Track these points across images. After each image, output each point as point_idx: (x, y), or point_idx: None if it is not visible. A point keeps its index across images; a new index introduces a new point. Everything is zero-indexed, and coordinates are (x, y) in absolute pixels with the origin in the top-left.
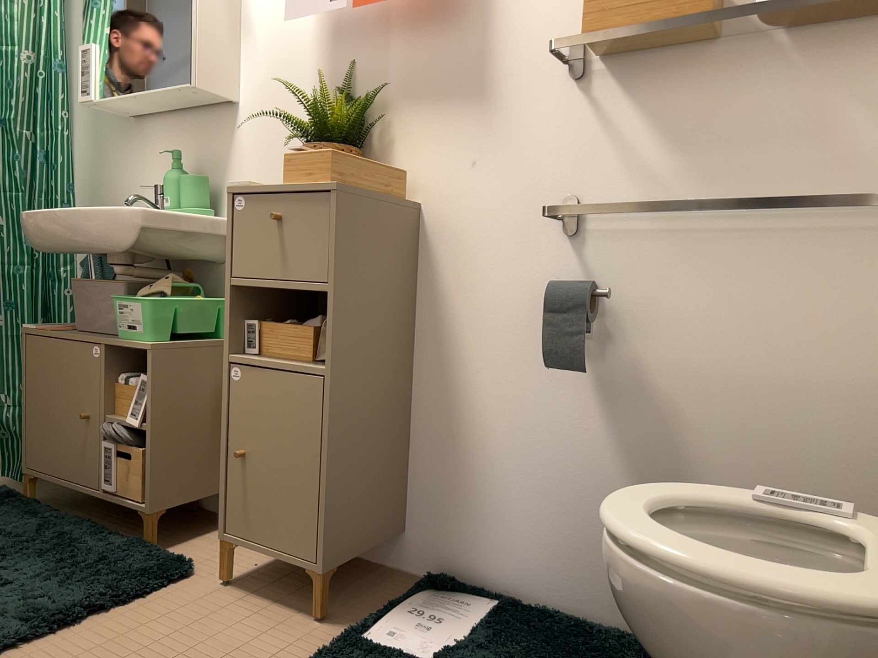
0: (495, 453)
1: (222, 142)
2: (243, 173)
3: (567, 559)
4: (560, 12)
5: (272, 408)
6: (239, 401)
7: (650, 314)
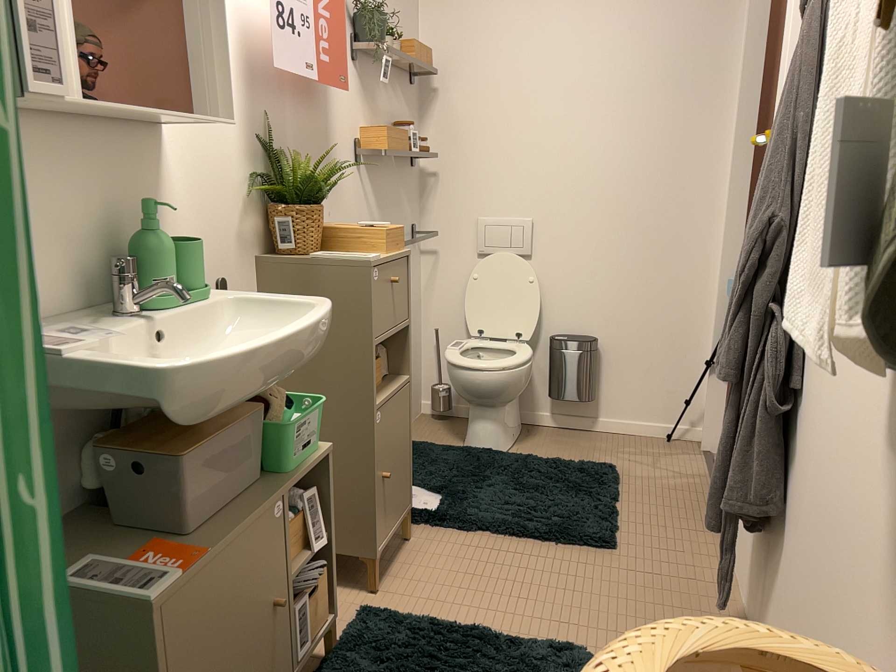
0: None
1: (141, 175)
2: (175, 224)
3: None
4: (352, 117)
5: (393, 428)
6: (379, 442)
7: None
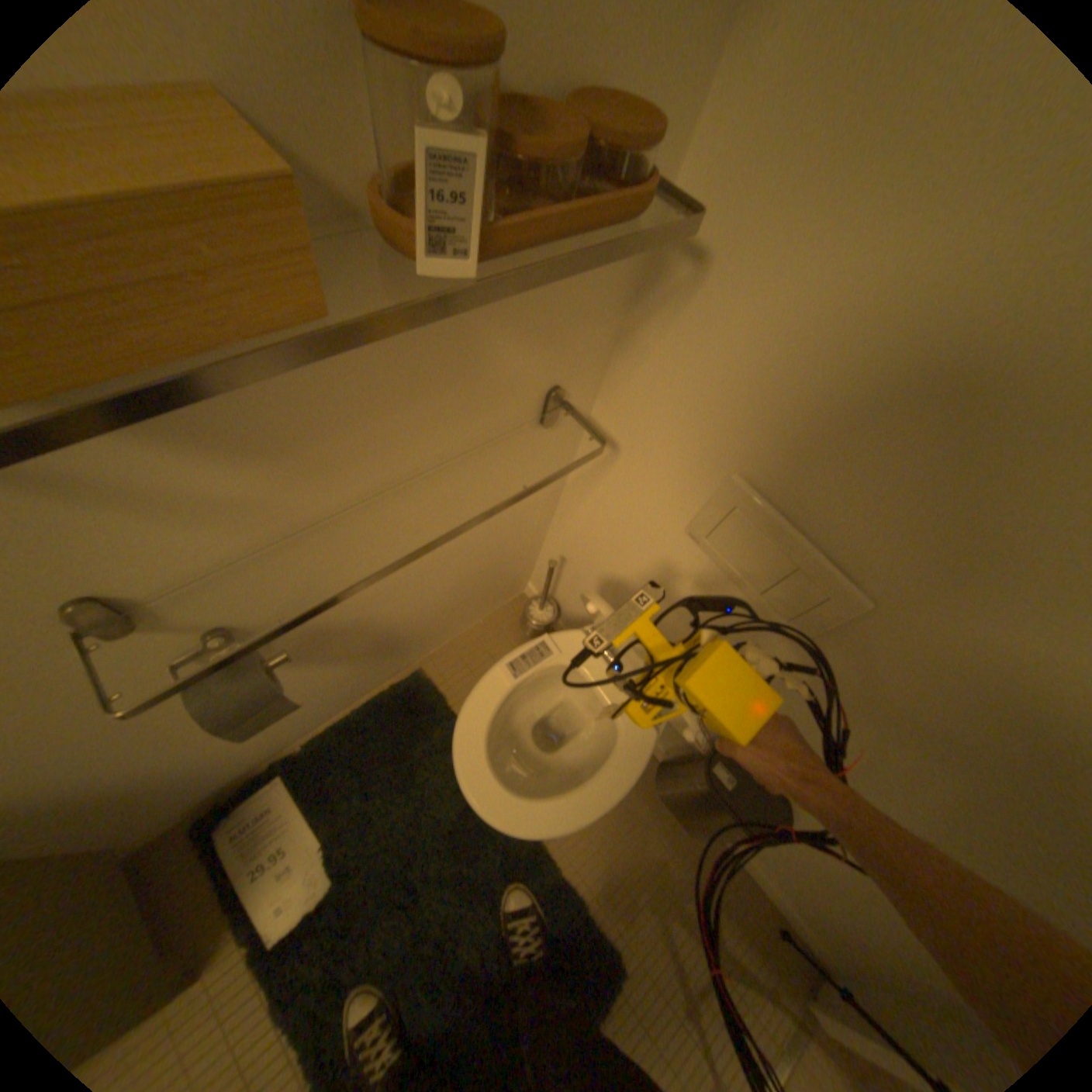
0: (185, 763)
1: None
2: None
3: (309, 718)
4: None
5: None
6: None
7: (315, 597)
